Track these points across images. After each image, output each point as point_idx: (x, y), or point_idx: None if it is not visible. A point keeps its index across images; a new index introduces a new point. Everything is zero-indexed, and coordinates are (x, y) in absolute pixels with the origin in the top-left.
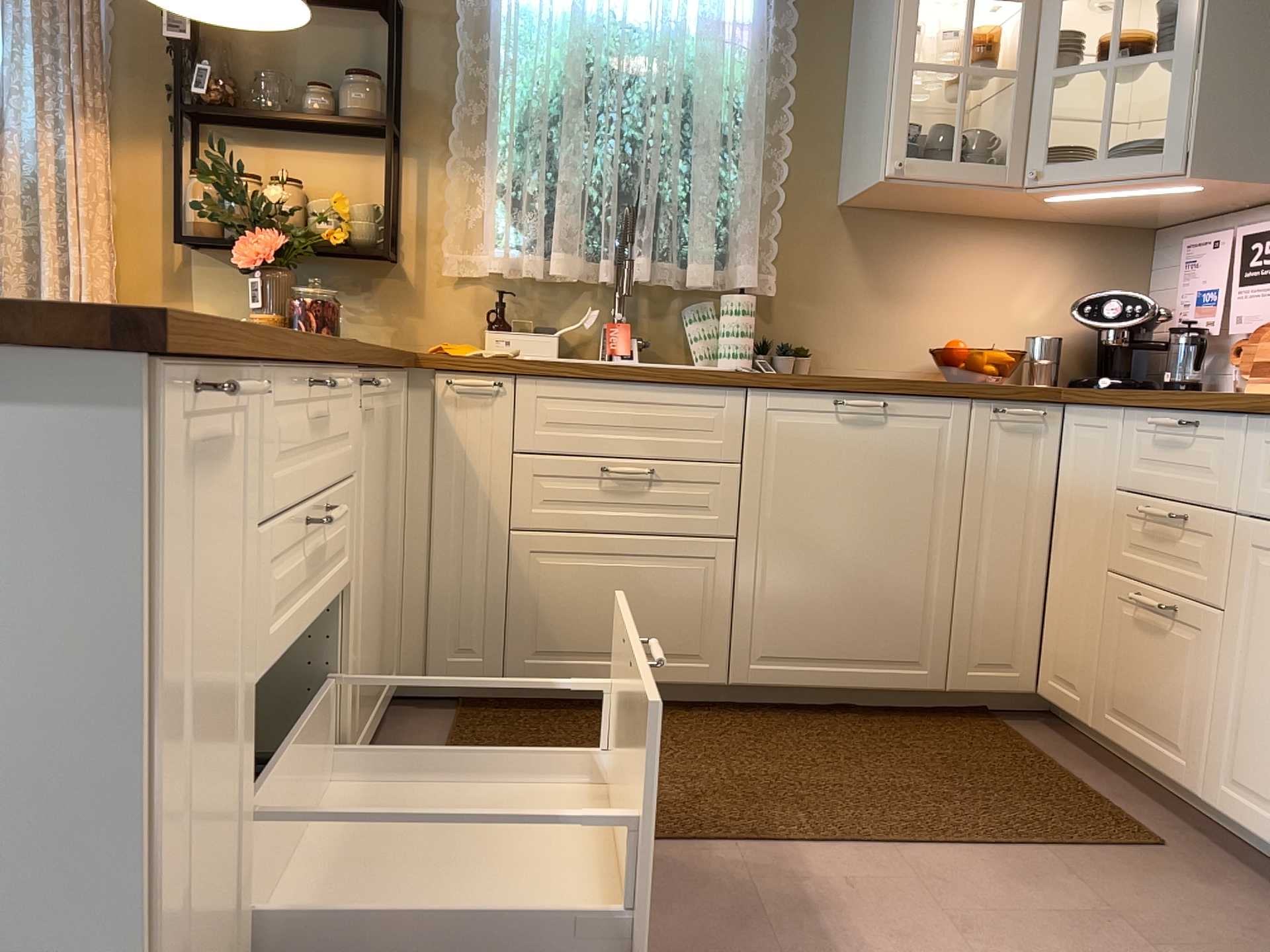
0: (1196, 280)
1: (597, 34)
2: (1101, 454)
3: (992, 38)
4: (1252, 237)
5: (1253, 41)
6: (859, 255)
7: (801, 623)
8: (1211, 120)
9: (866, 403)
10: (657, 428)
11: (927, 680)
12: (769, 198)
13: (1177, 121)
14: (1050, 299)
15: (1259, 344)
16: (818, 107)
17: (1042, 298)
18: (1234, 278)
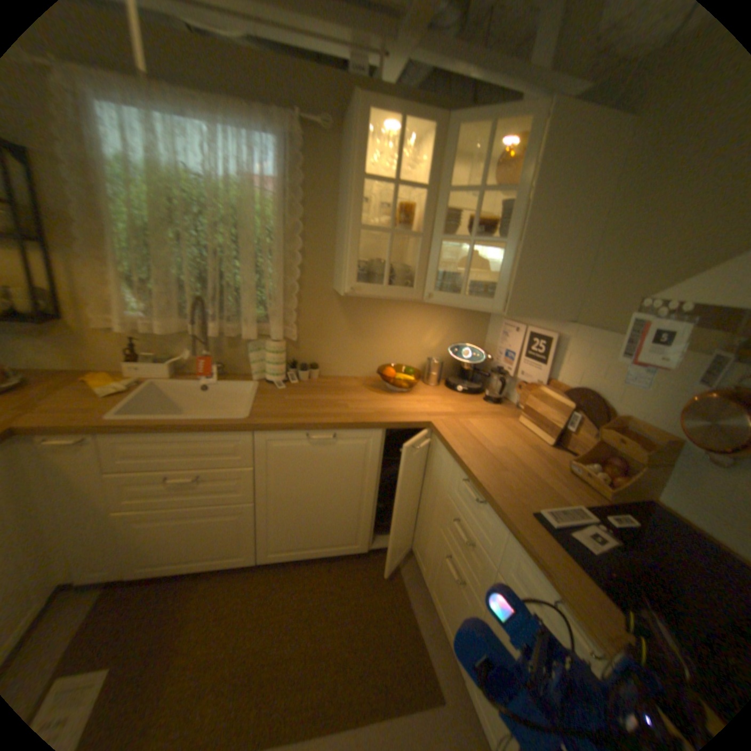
0: (506, 344)
1: (170, 178)
2: (443, 468)
3: (414, 202)
4: (535, 335)
5: (551, 237)
6: (344, 316)
7: (292, 536)
8: (522, 284)
9: (321, 439)
10: (197, 456)
11: (358, 551)
12: (291, 286)
13: (504, 282)
14: (440, 337)
15: (529, 393)
16: (319, 232)
17: (436, 337)
18: (523, 351)
